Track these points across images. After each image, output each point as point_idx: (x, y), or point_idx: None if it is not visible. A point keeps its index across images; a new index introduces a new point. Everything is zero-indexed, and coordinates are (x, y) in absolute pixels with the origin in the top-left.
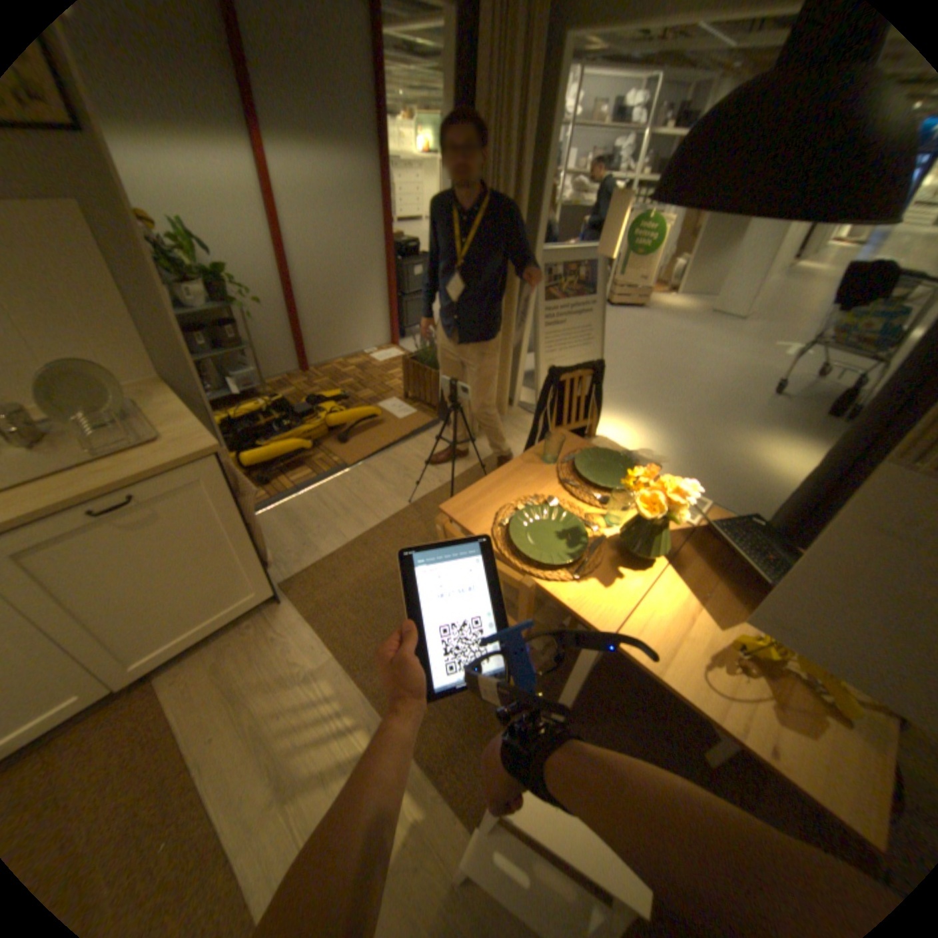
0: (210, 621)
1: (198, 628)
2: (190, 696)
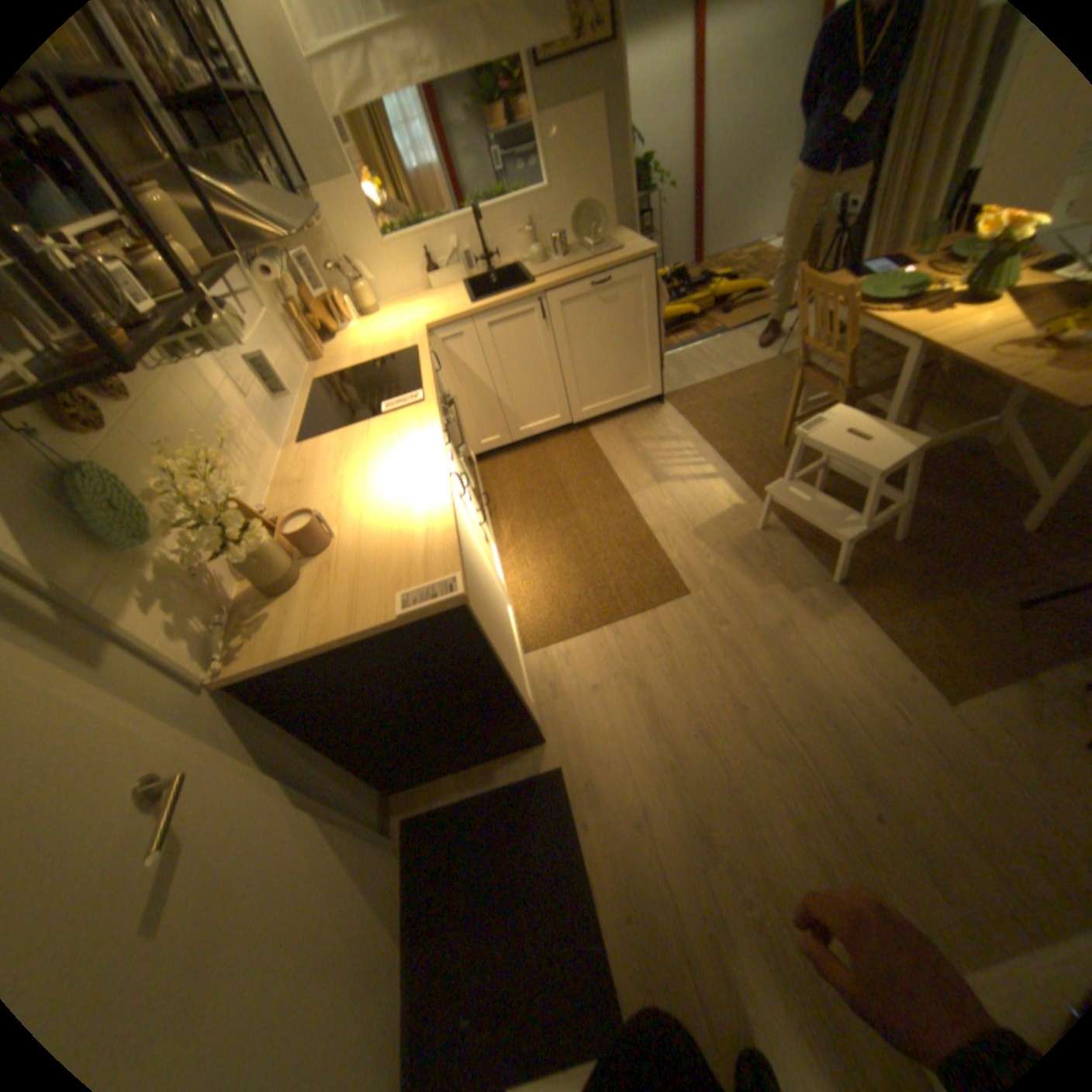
0: (624, 398)
1: (617, 400)
2: (609, 436)
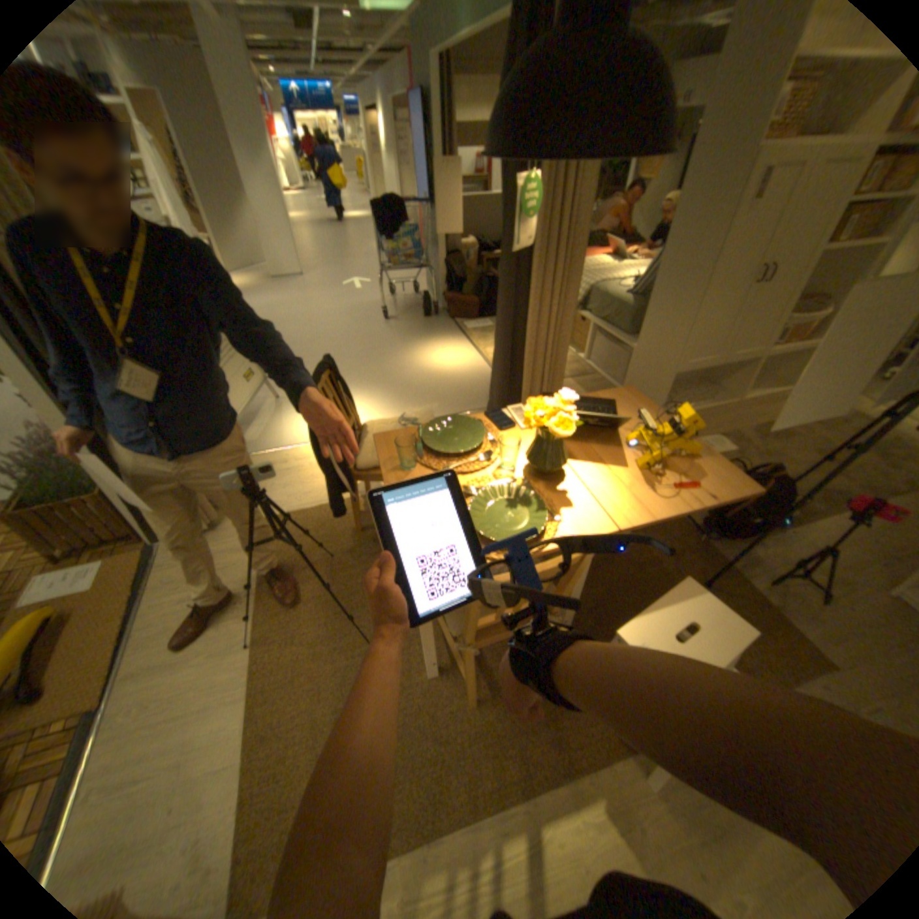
0: None
1: None
2: None
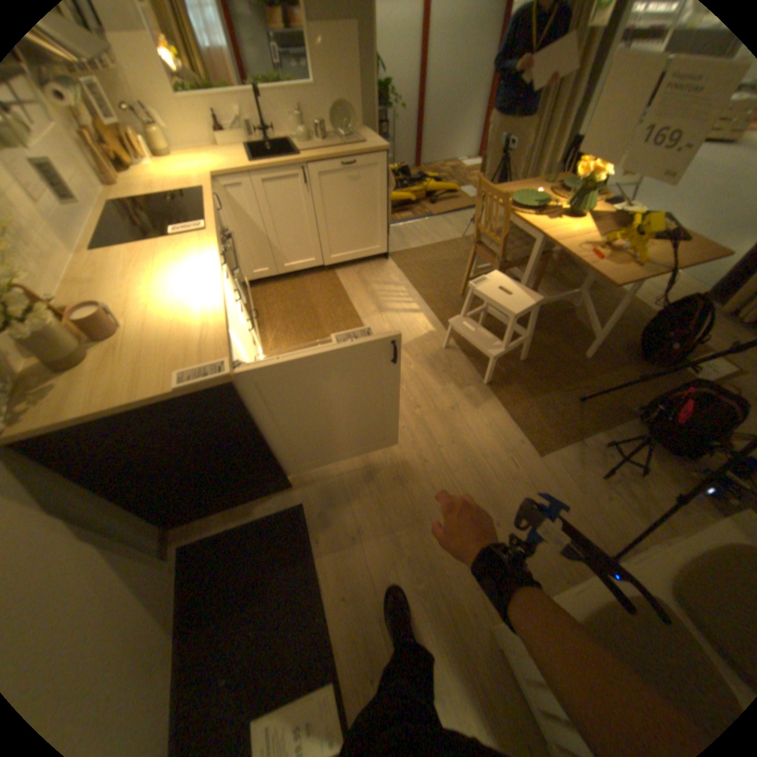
0: (362, 252)
1: (357, 252)
2: (350, 277)
